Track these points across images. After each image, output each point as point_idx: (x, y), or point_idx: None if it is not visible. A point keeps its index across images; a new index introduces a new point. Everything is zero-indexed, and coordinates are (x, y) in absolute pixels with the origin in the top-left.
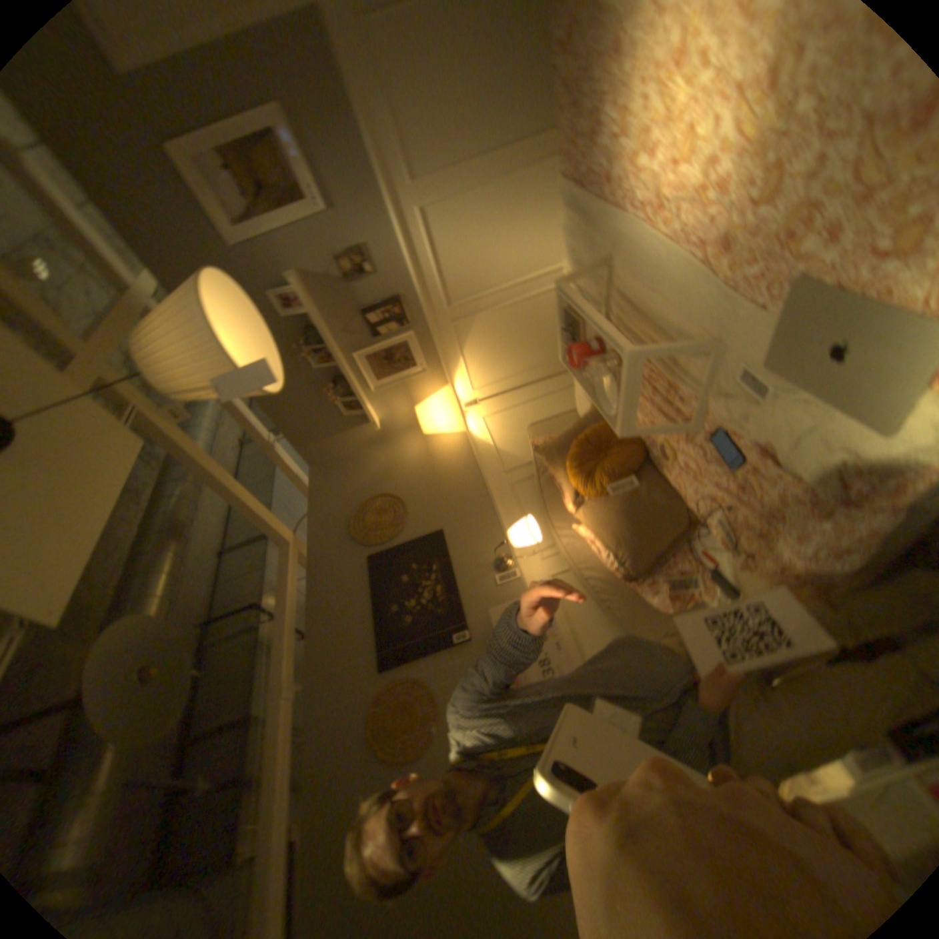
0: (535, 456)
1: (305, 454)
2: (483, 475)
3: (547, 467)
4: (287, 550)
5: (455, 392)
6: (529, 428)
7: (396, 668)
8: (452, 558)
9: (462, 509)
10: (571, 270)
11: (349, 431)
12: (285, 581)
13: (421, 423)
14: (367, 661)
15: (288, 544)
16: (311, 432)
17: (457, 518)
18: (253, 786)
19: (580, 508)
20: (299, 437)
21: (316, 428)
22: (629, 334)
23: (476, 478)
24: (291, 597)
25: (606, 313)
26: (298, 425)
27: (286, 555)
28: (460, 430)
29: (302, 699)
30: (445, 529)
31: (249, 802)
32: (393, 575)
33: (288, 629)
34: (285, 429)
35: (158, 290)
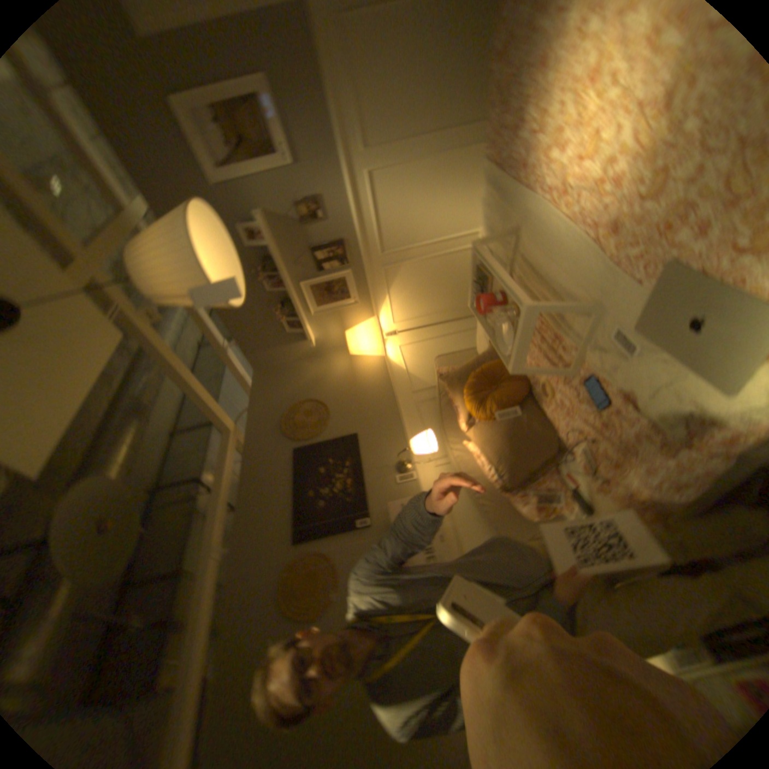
0: (438, 382)
1: (250, 358)
2: (394, 392)
3: (447, 391)
4: (227, 435)
5: (379, 323)
6: (436, 358)
7: (306, 542)
8: (361, 457)
9: (374, 418)
10: (485, 235)
11: (289, 344)
12: (222, 460)
13: (349, 344)
14: (282, 533)
15: (228, 430)
16: (258, 341)
17: (369, 425)
18: (175, 627)
19: (470, 428)
20: (247, 344)
21: (262, 338)
22: (527, 292)
23: (388, 394)
24: (225, 474)
25: (510, 272)
26: (247, 334)
27: (225, 439)
28: (379, 353)
29: (225, 559)
30: (358, 433)
31: (170, 639)
32: (311, 465)
33: (220, 500)
34: (237, 336)
35: (147, 210)
